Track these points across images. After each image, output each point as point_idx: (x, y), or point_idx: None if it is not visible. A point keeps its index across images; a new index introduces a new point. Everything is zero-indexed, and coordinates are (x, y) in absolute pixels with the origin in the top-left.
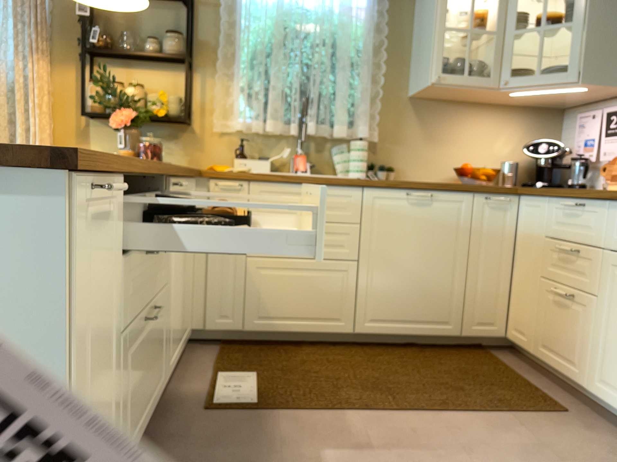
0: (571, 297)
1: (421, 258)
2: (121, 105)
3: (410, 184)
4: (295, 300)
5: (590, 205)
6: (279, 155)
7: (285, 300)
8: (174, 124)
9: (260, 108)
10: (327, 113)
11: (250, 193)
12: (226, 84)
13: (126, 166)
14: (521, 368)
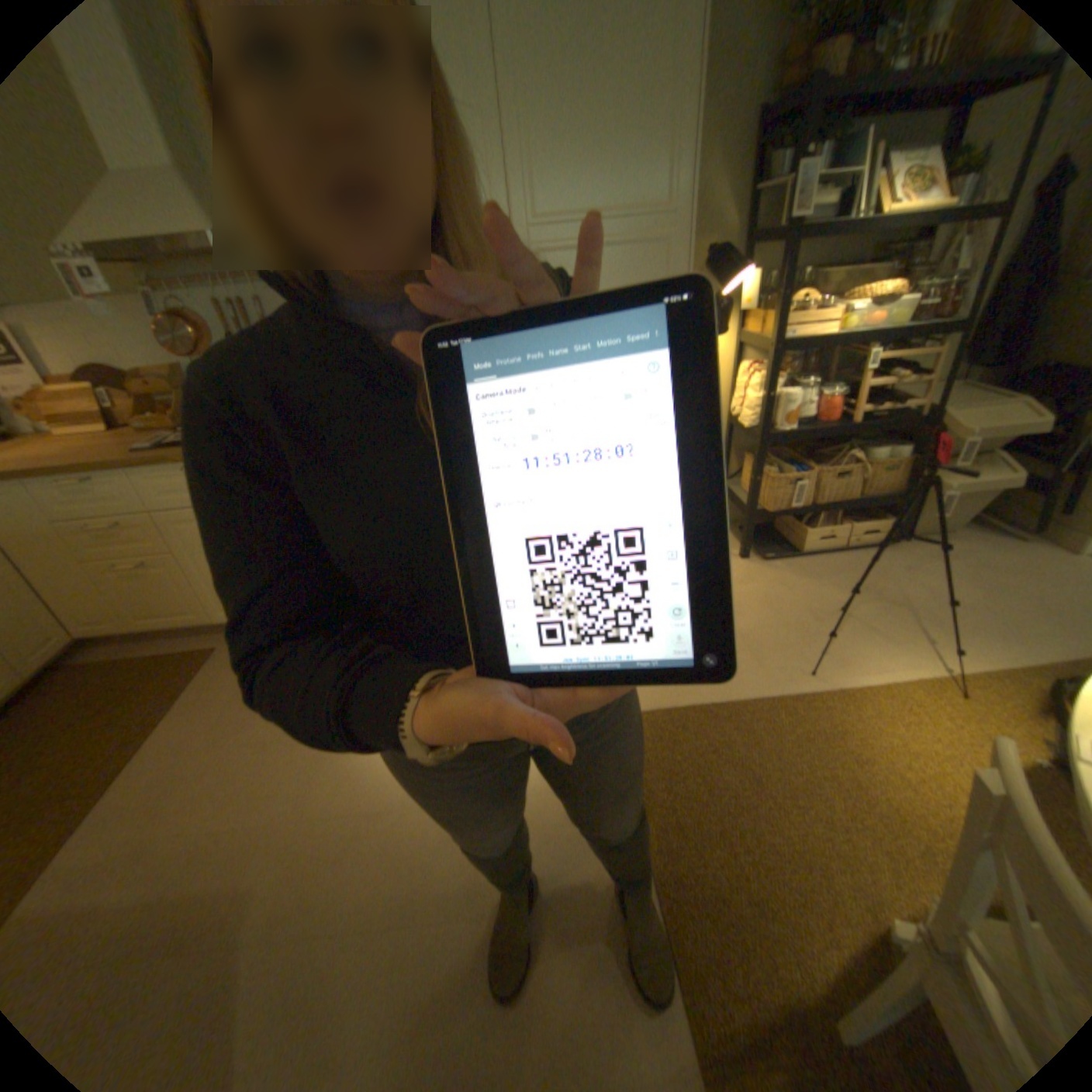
0: (138, 567)
1: None
2: None
3: None
4: None
5: (93, 479)
6: None
7: None
8: None
9: None
10: None
11: None
12: None
13: None
14: (120, 653)
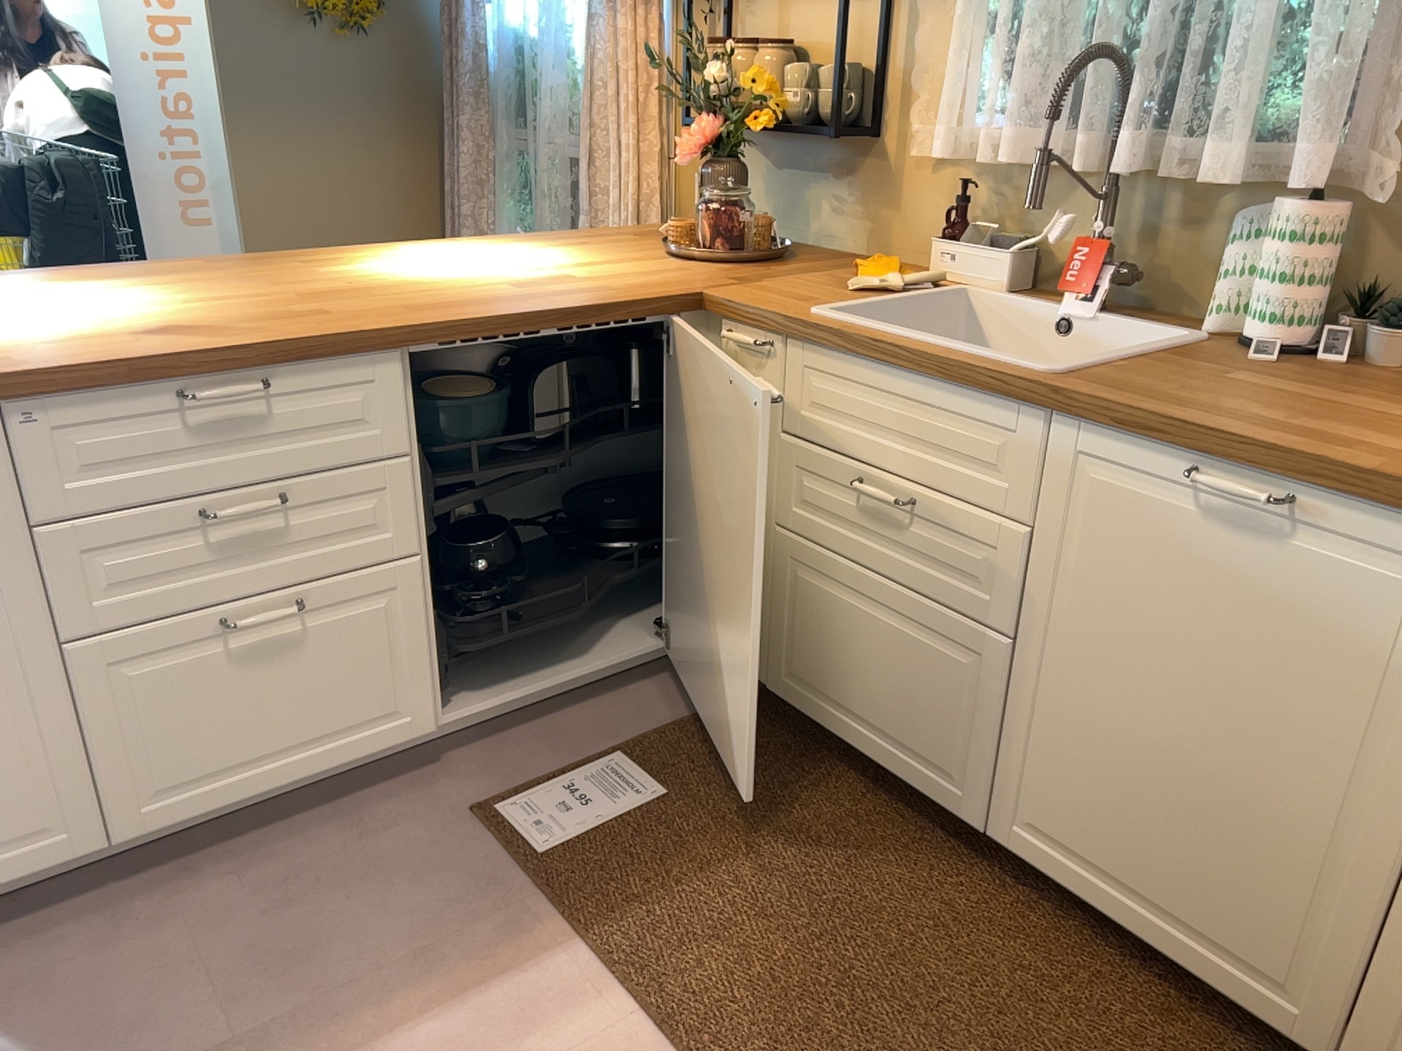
0: None
1: (1214, 721)
2: (706, 107)
3: (1200, 437)
4: (859, 671)
5: None
6: (1037, 240)
7: (840, 659)
8: (846, 139)
9: (1002, 92)
10: (1201, 99)
11: (788, 368)
12: (952, 15)
13: (39, 378)
14: None
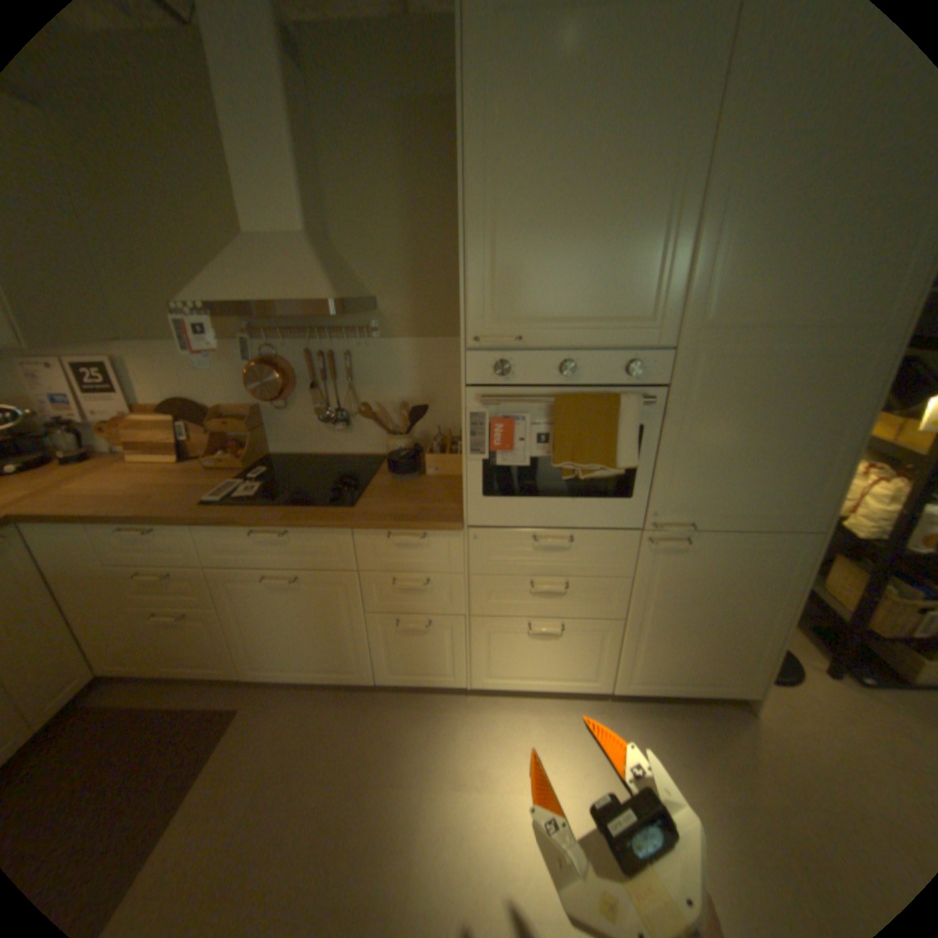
0: (181, 619)
1: None
2: None
3: None
4: None
5: (158, 529)
6: None
7: None
8: None
9: None
10: None
11: None
12: None
13: None
14: (140, 695)
